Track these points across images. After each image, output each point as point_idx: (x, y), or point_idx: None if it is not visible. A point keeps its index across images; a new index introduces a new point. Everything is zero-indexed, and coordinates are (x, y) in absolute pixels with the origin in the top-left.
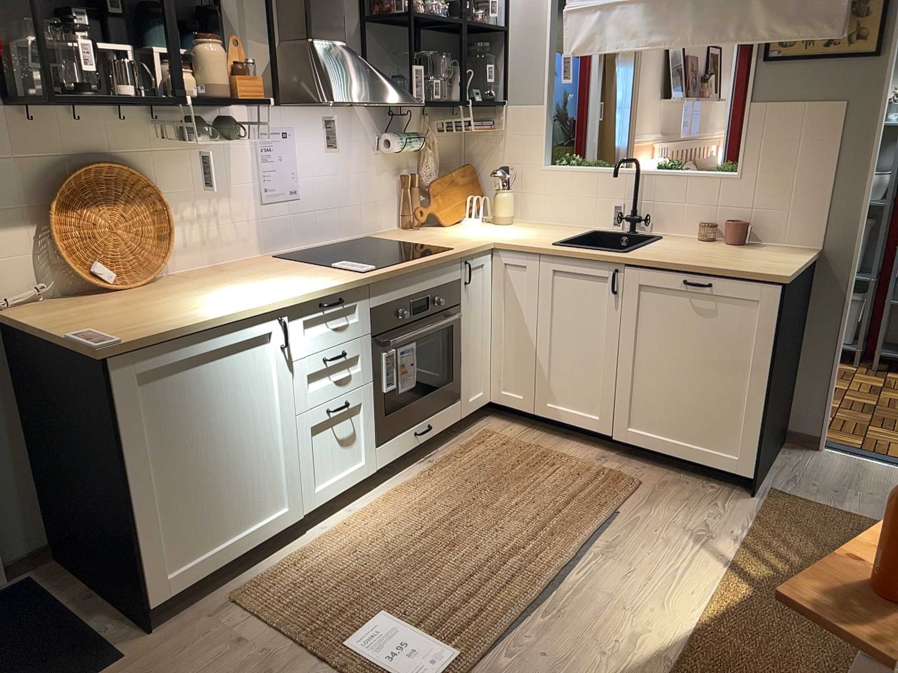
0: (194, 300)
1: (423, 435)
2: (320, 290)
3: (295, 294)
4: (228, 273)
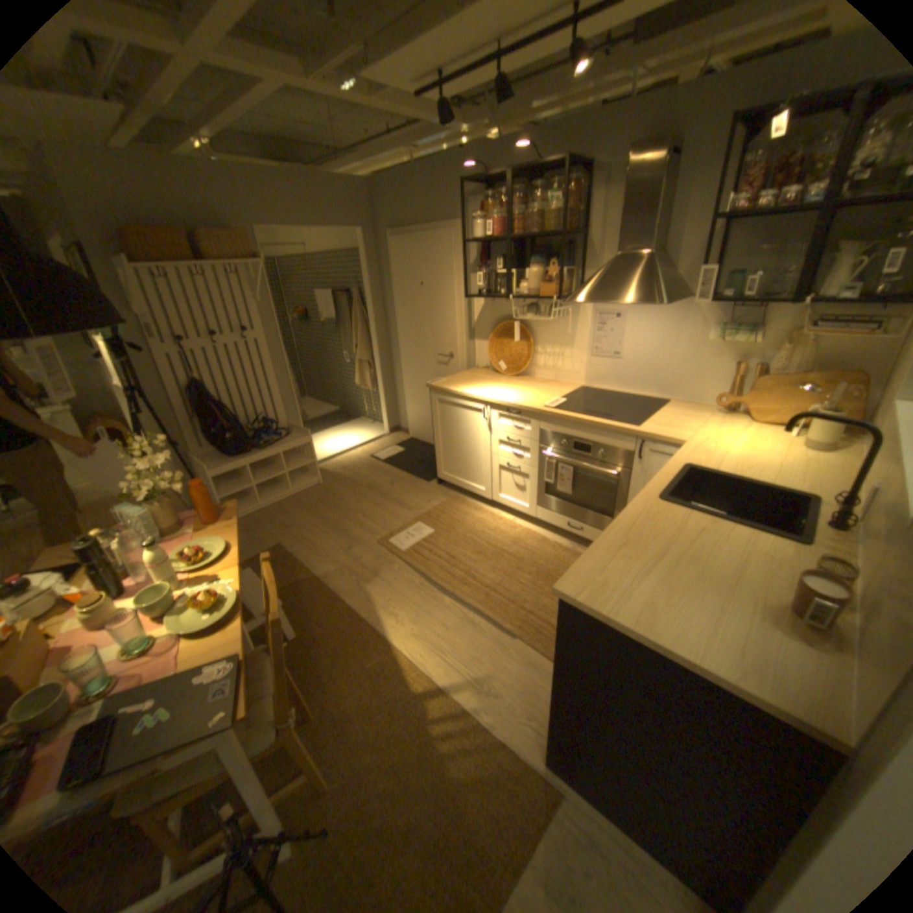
0: (487, 385)
1: (574, 528)
2: (505, 402)
3: (496, 398)
4: (541, 384)
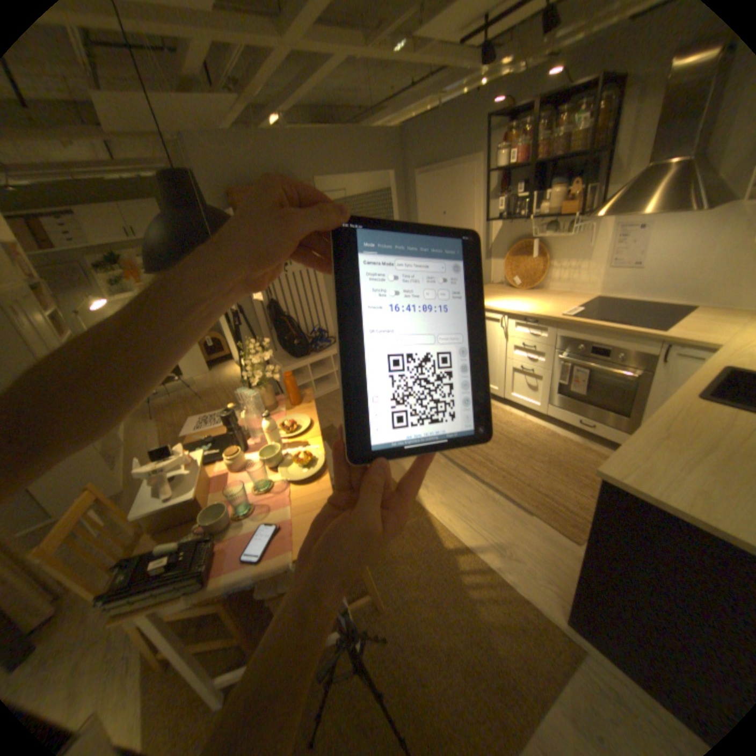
0: (504, 298)
1: (586, 425)
2: (523, 312)
3: (514, 309)
4: (556, 295)
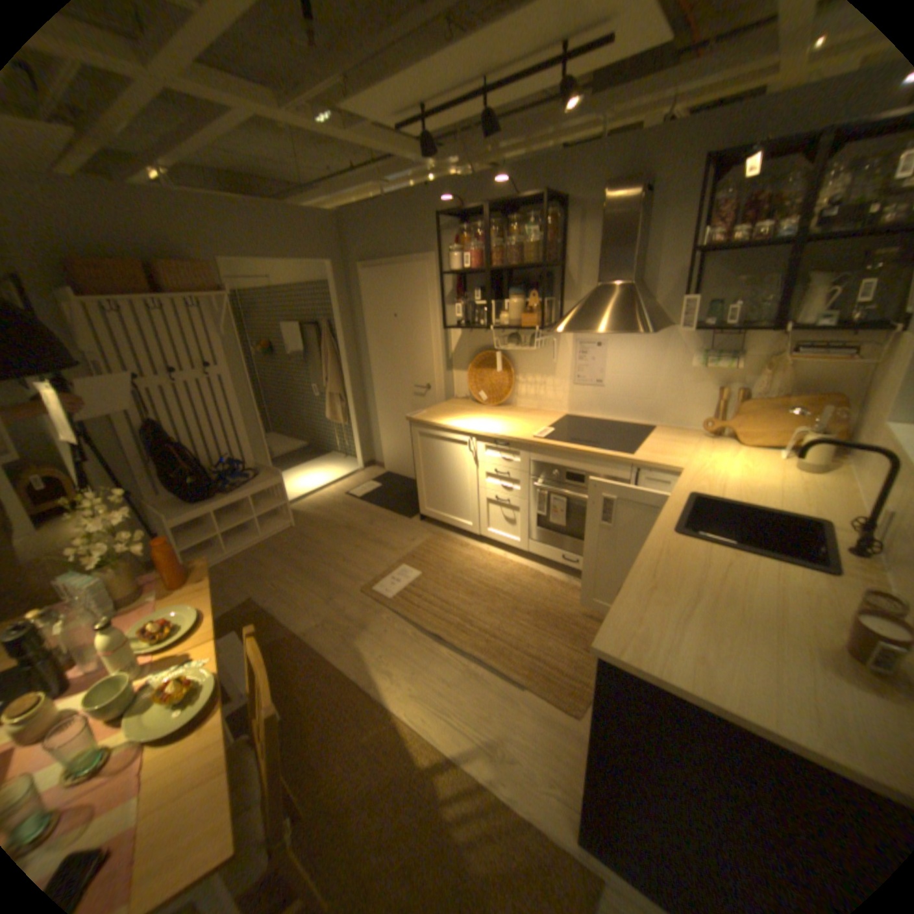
0: (469, 416)
1: (569, 561)
2: (492, 433)
3: (481, 430)
4: (524, 413)
